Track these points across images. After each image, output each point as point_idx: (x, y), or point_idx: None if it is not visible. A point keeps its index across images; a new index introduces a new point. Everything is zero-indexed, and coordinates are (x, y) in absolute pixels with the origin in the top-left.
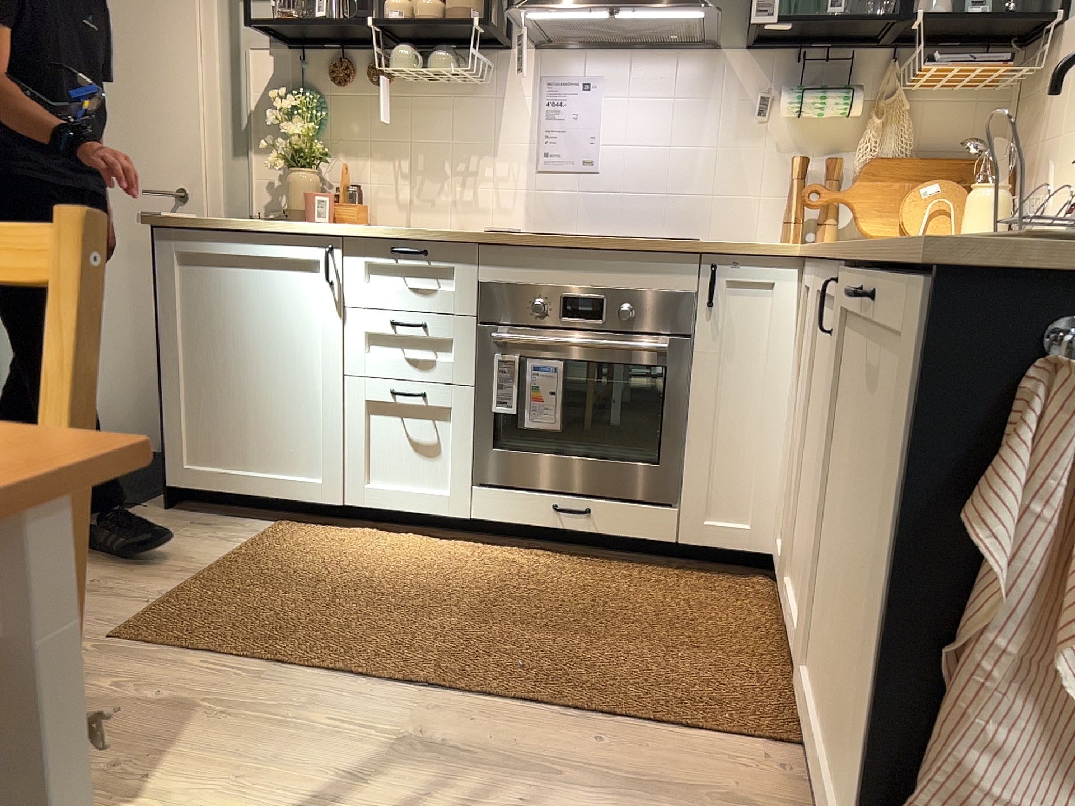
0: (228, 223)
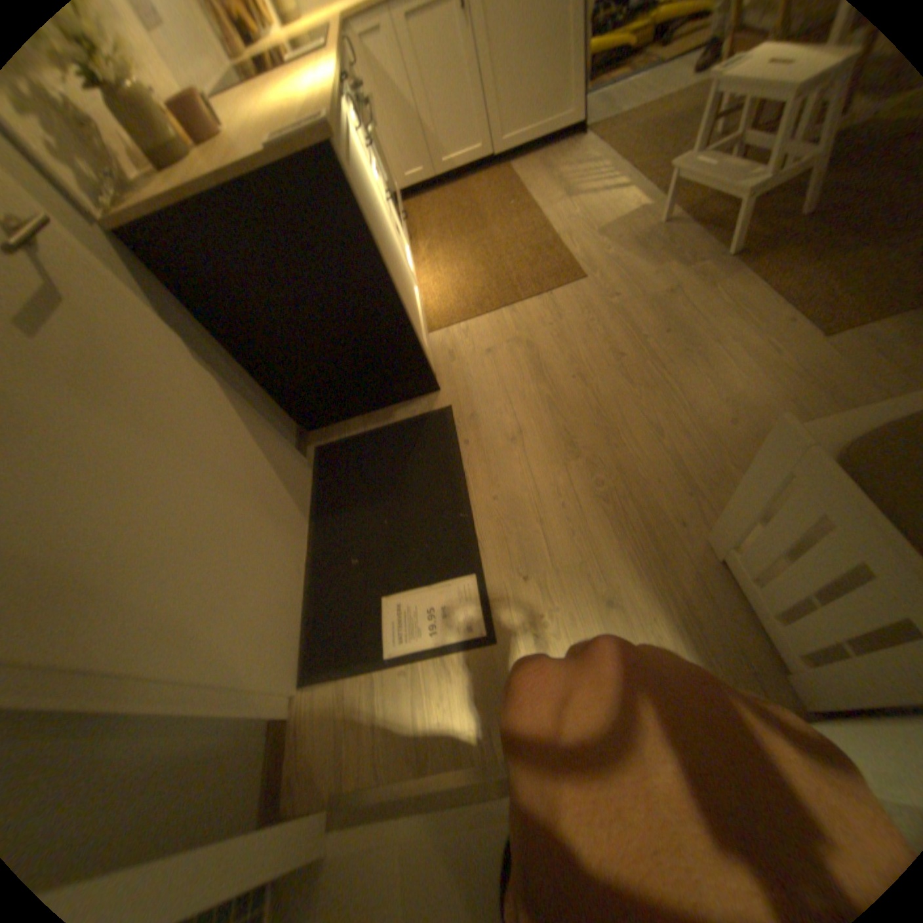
0: (332, 90)
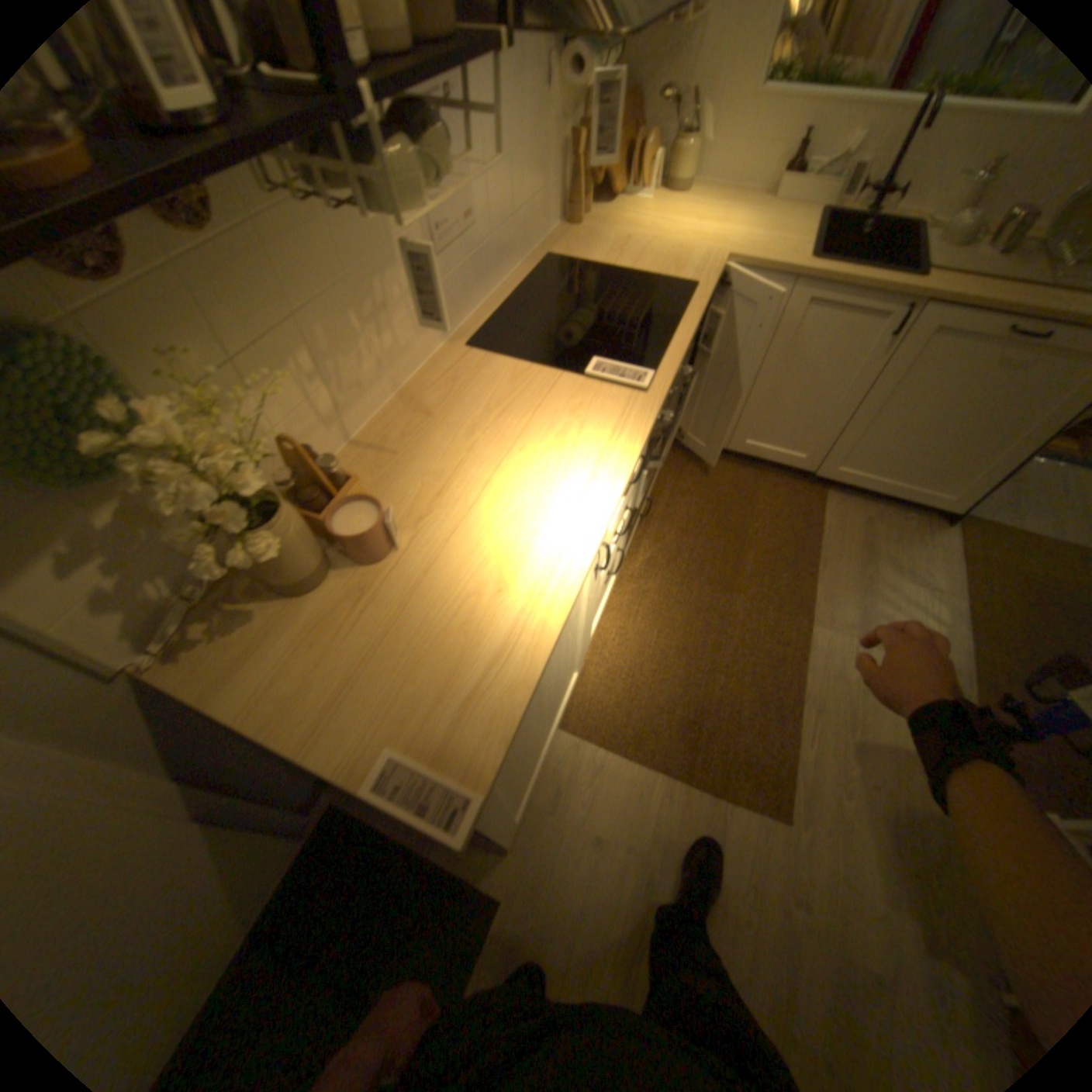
0: (540, 672)
